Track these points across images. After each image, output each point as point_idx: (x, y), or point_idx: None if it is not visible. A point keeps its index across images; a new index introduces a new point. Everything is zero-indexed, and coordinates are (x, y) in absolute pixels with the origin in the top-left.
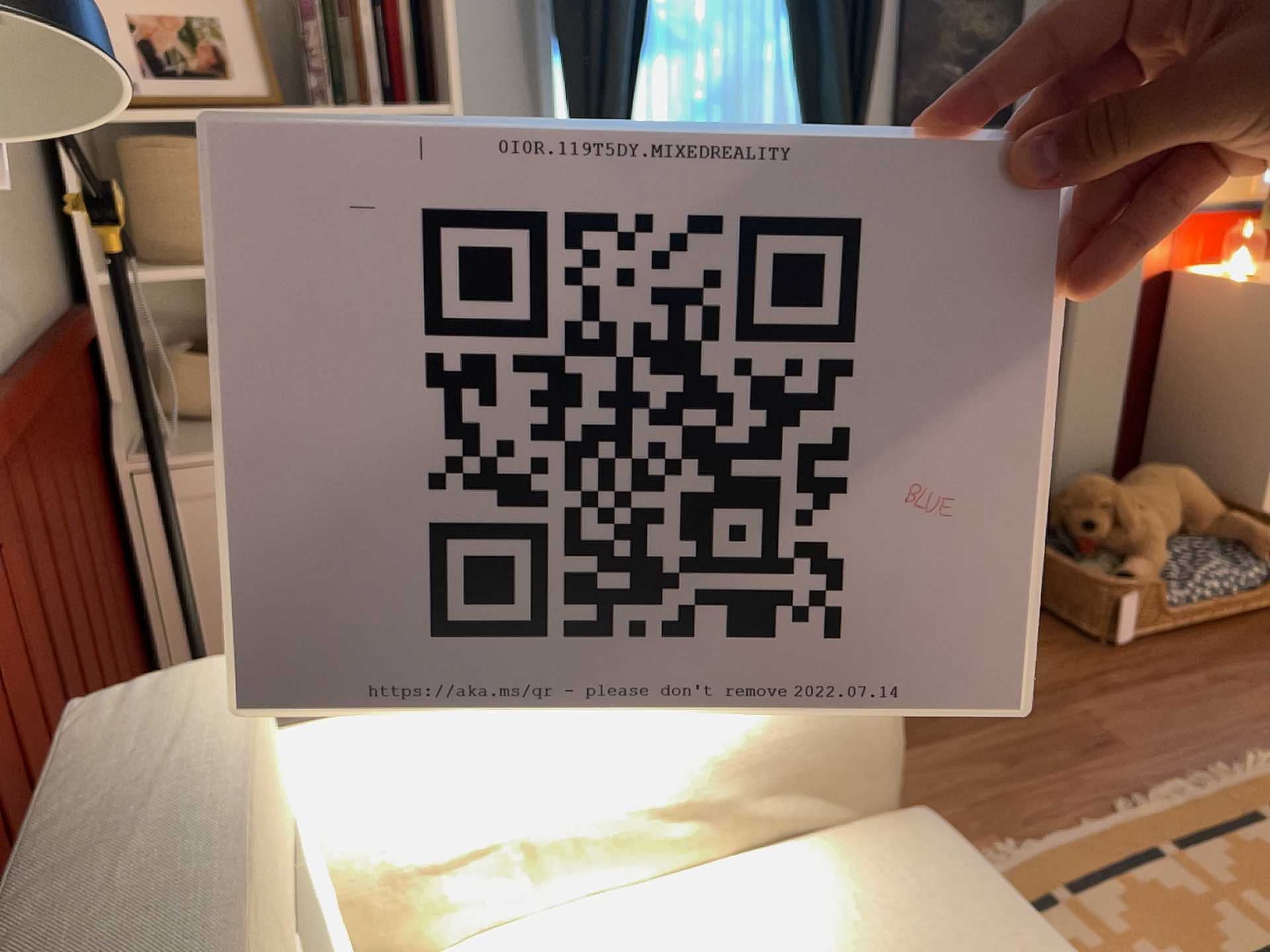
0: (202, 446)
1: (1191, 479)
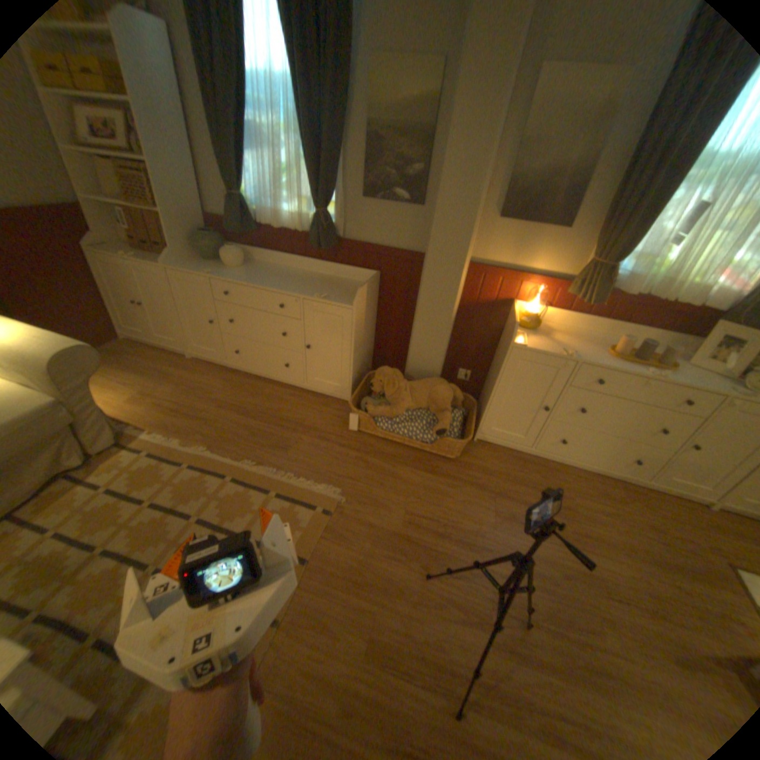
0: (106, 249)
1: (441, 389)
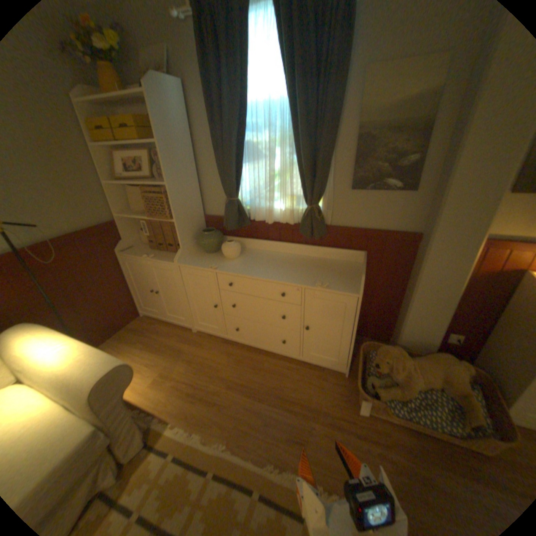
0: (133, 251)
1: (458, 370)
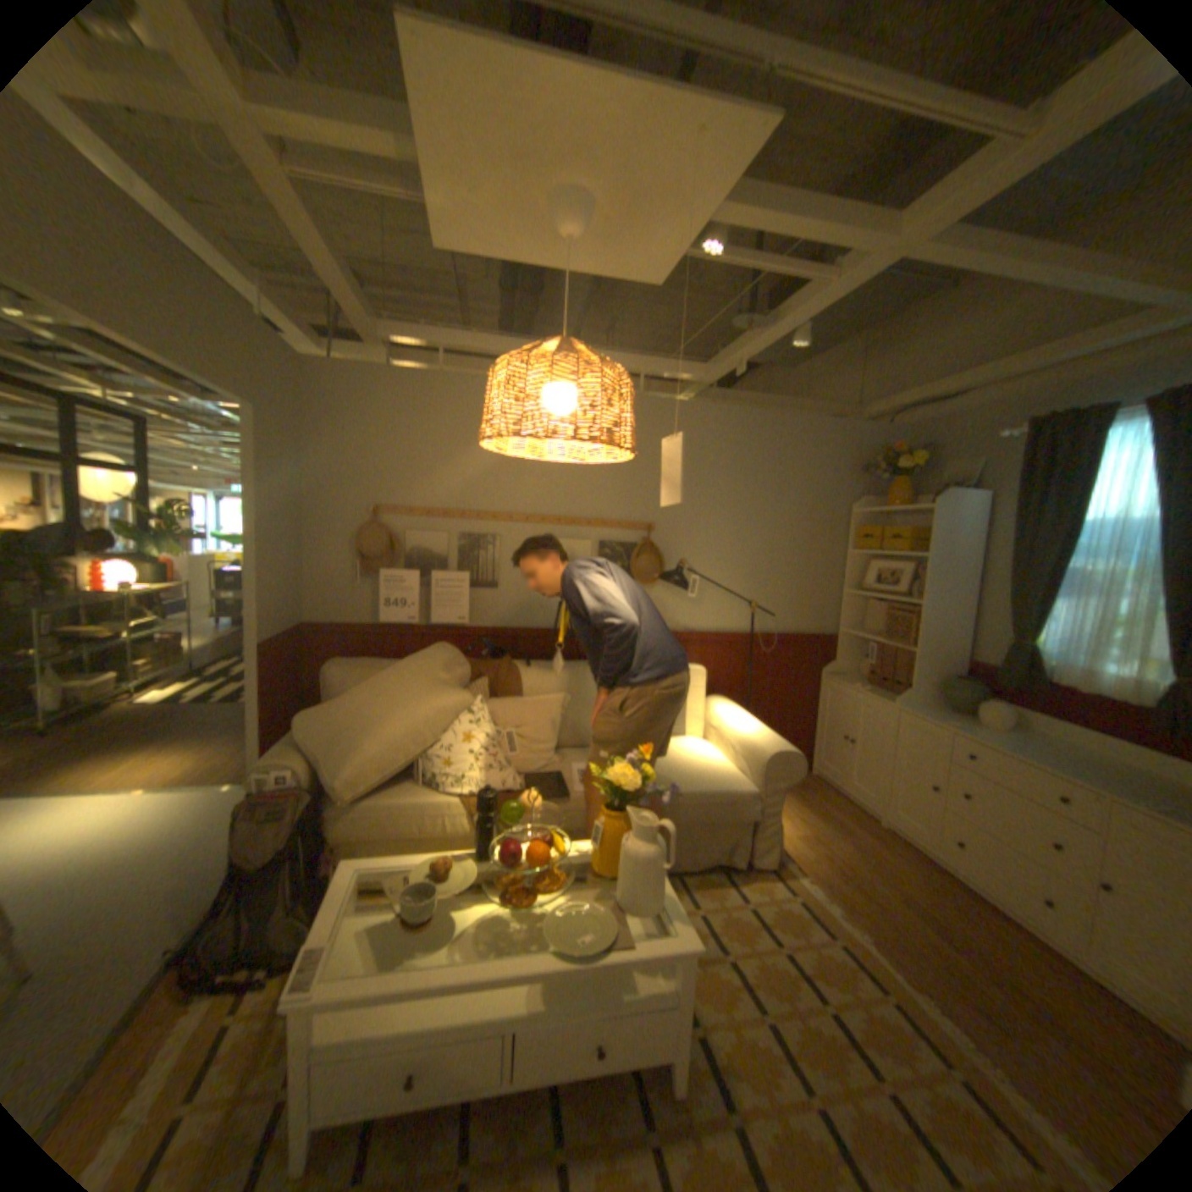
0: (843, 679)
1: None
